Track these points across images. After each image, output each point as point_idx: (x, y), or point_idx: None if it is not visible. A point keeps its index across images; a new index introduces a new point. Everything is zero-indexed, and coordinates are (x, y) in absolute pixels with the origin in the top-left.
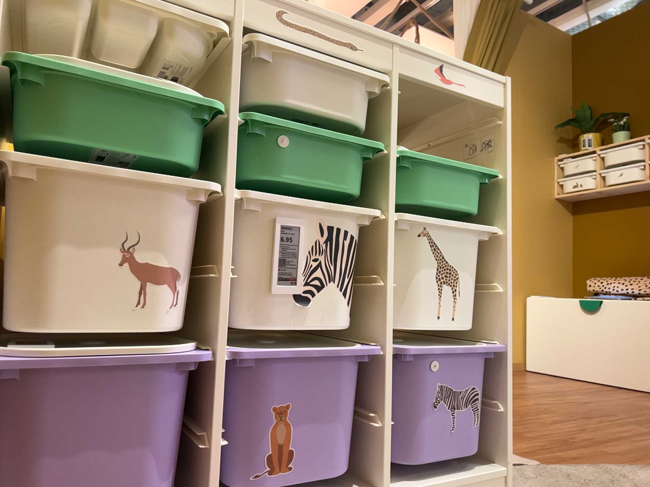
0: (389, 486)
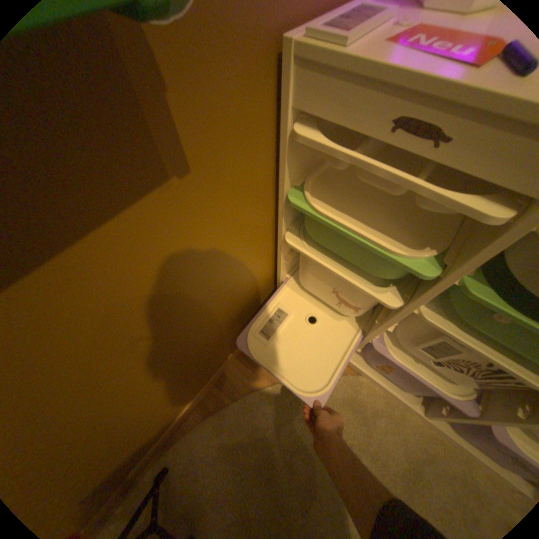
0: (434, 420)
